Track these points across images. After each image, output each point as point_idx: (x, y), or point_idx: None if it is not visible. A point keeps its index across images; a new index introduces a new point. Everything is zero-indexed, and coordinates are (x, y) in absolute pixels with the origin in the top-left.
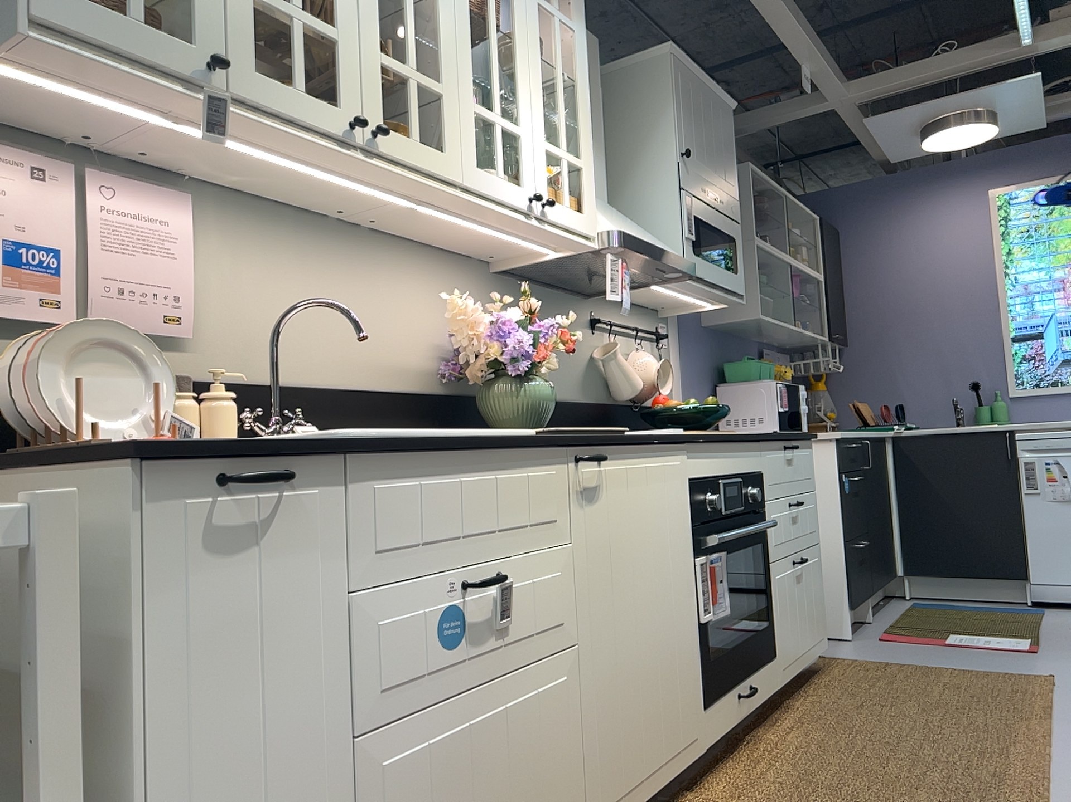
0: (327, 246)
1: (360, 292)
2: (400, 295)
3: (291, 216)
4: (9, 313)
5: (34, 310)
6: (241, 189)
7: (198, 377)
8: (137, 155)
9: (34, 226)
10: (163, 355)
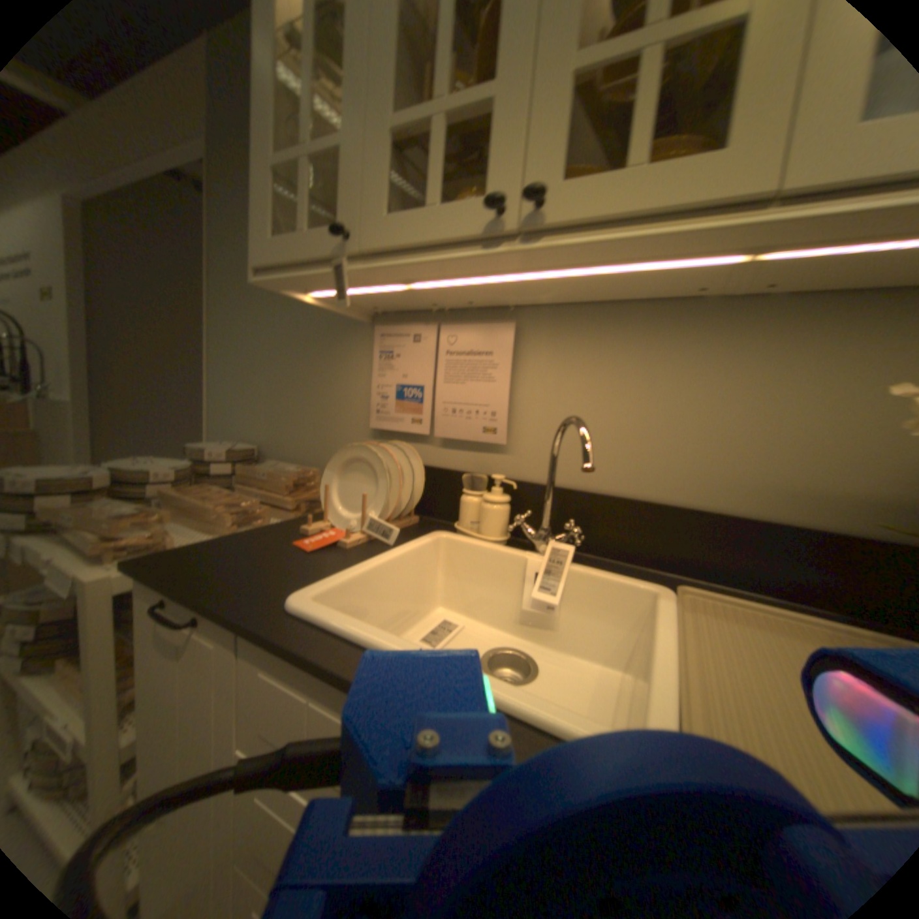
0: (697, 334)
1: (751, 386)
2: (849, 383)
3: (644, 311)
4: (403, 426)
5: (412, 424)
6: (578, 299)
7: (515, 474)
8: (471, 303)
9: (415, 371)
10: (491, 454)
